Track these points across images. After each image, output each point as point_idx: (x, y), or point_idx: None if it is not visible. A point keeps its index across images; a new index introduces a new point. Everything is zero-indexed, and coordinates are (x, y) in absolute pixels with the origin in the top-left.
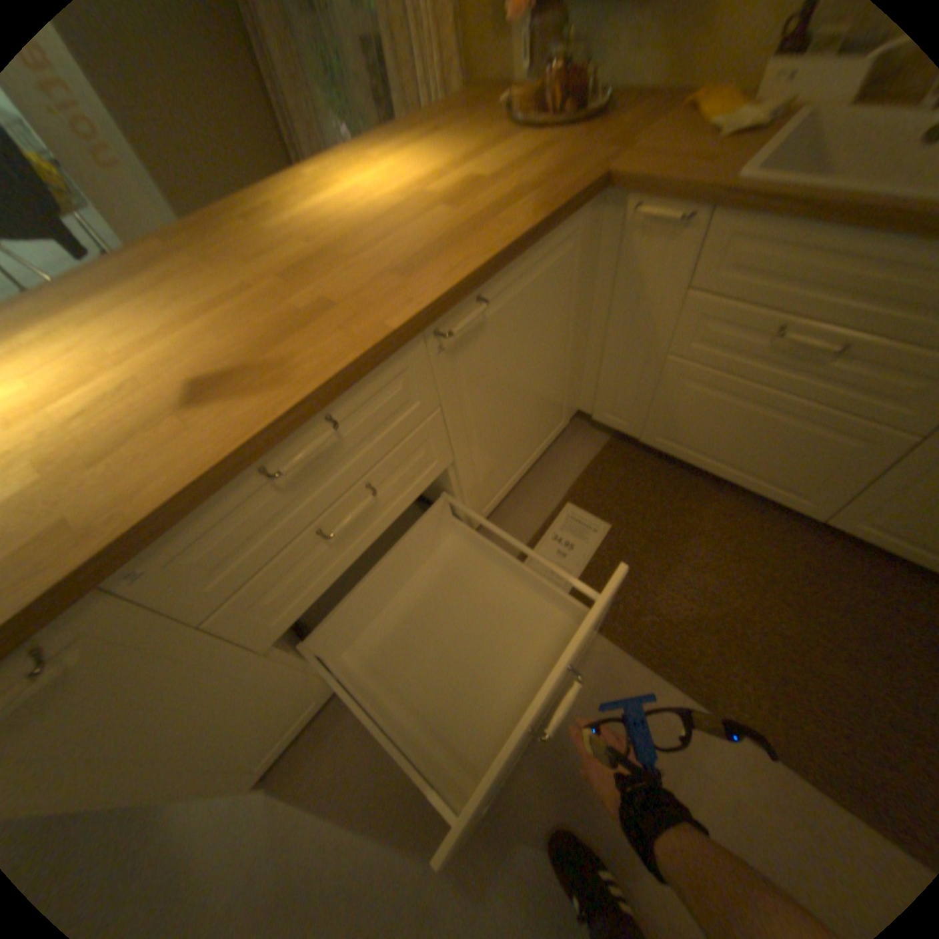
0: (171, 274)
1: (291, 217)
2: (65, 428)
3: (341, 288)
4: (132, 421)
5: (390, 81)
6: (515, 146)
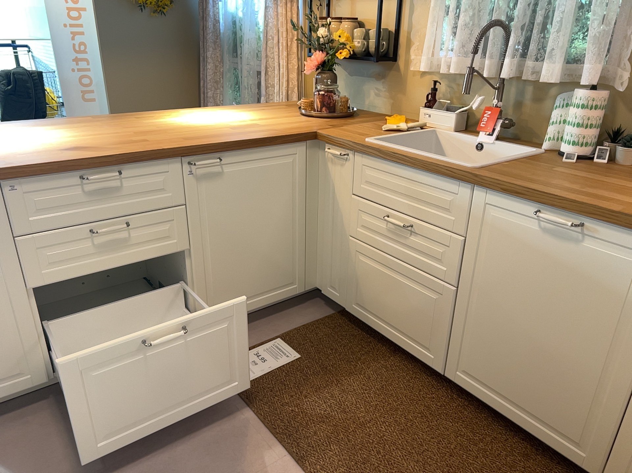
0: (90, 126)
1: (160, 121)
2: (17, 148)
3: (156, 138)
4: (43, 150)
5: (262, 90)
6: (289, 119)
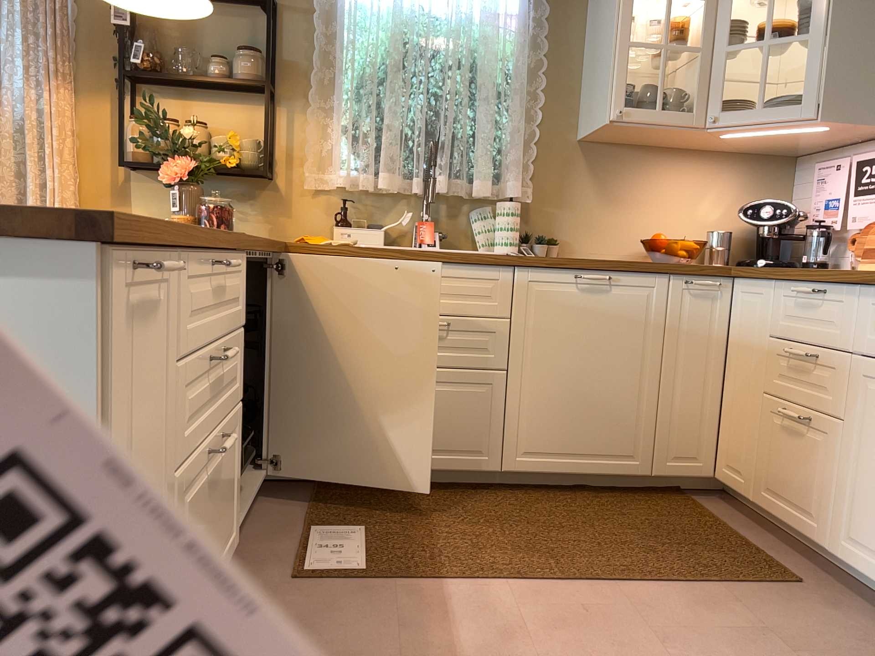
0: None
1: None
2: None
3: None
4: None
5: None
6: None
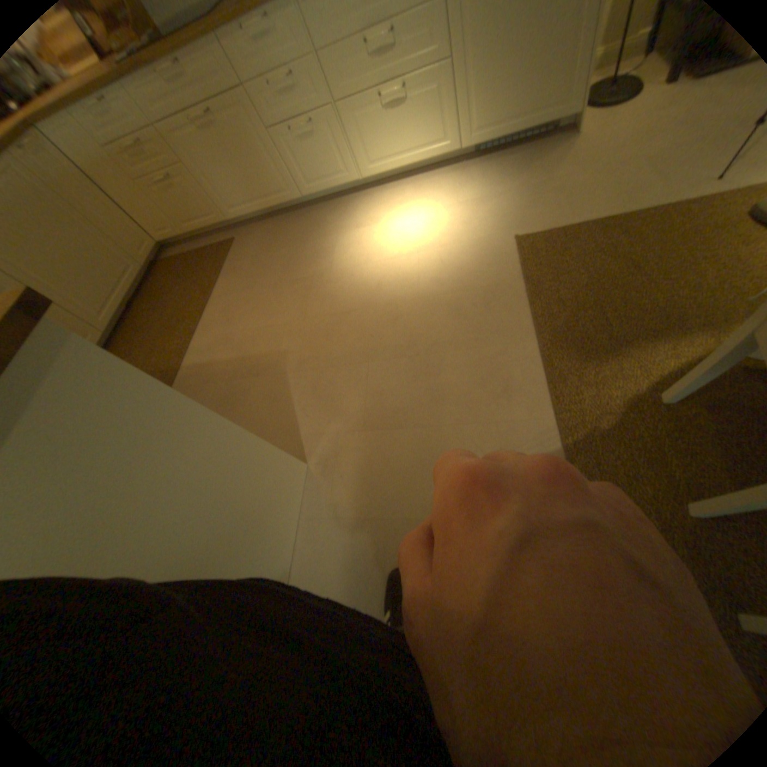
0: None
1: None
2: None
3: None
4: None
5: None
6: None
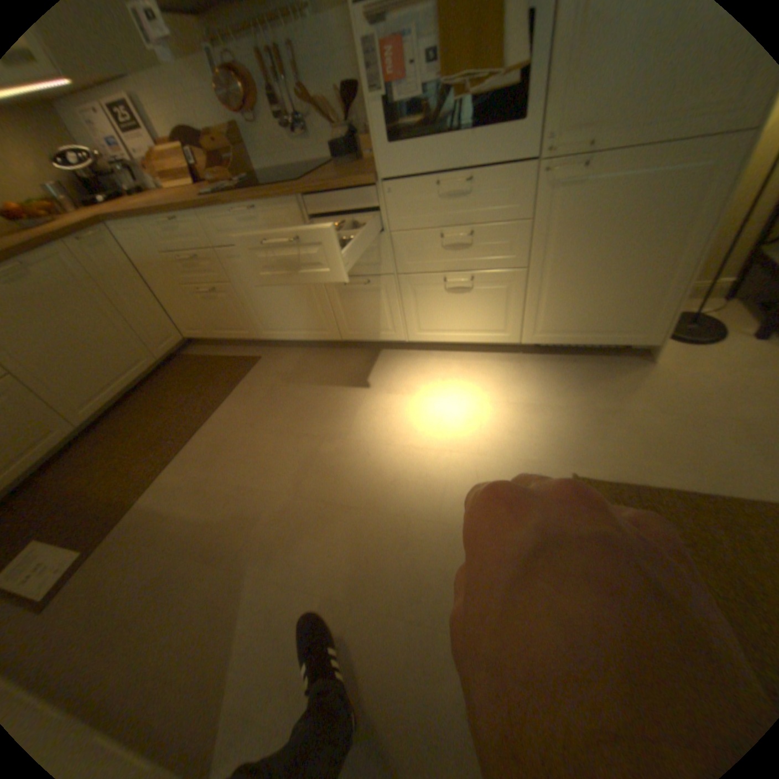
0: None
1: None
2: None
3: None
4: None
5: None
6: None
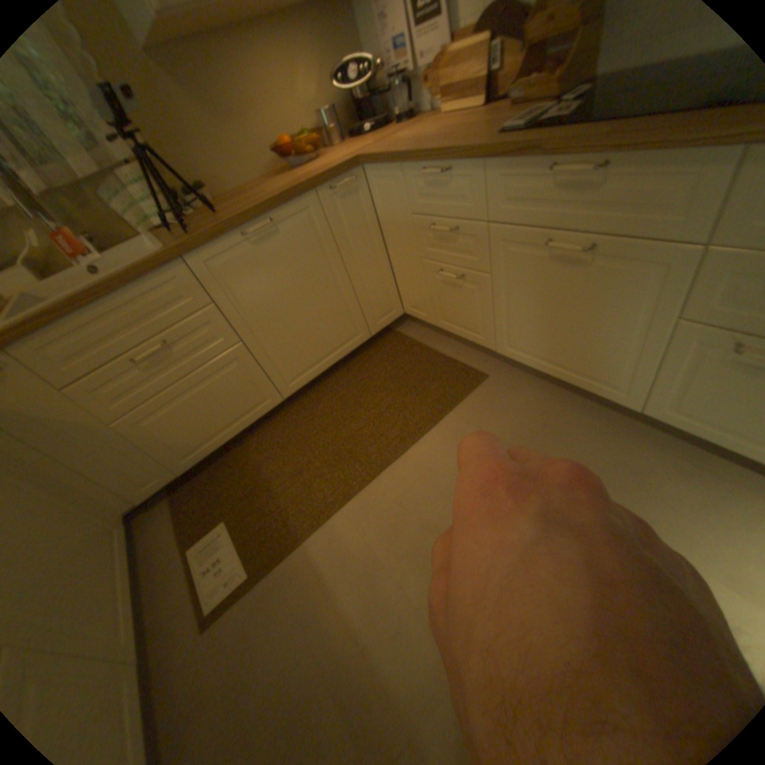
0: None
1: None
2: None
3: None
4: None
5: None
6: None
